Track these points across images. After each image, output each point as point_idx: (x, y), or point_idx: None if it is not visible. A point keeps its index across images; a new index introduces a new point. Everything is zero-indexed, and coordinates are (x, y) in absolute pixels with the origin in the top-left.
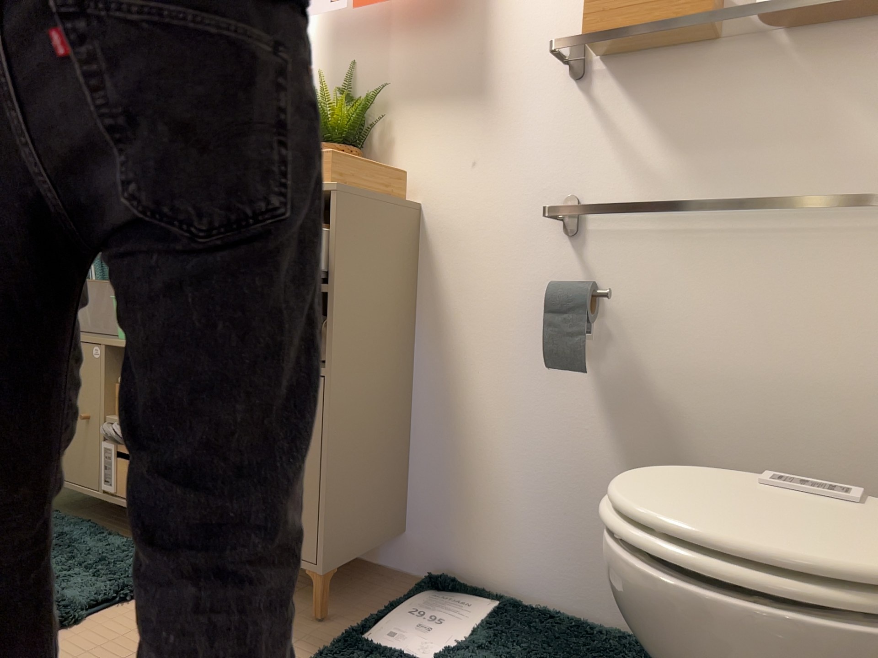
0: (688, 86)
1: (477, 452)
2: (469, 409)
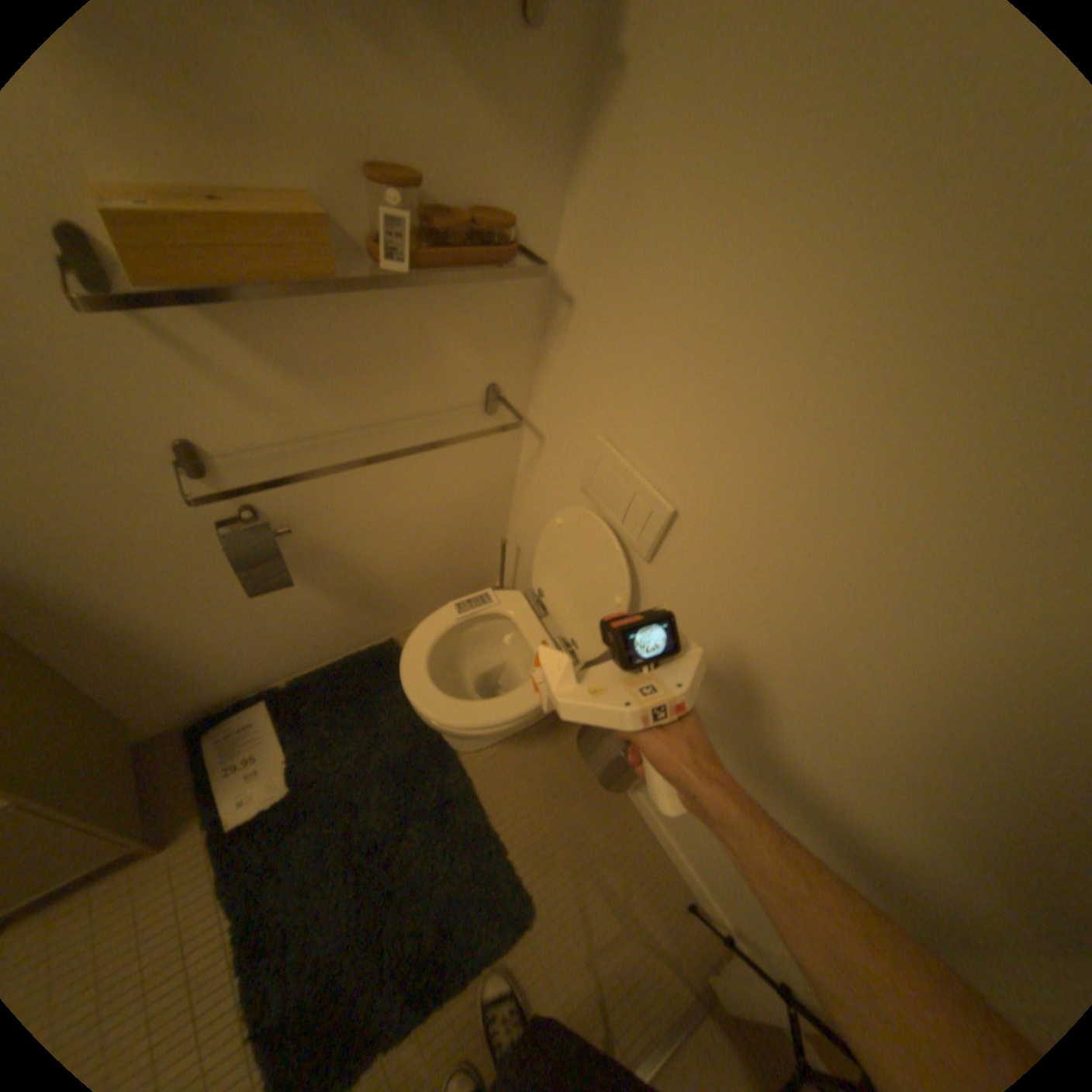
0: (292, 306)
1: (178, 651)
2: (146, 635)
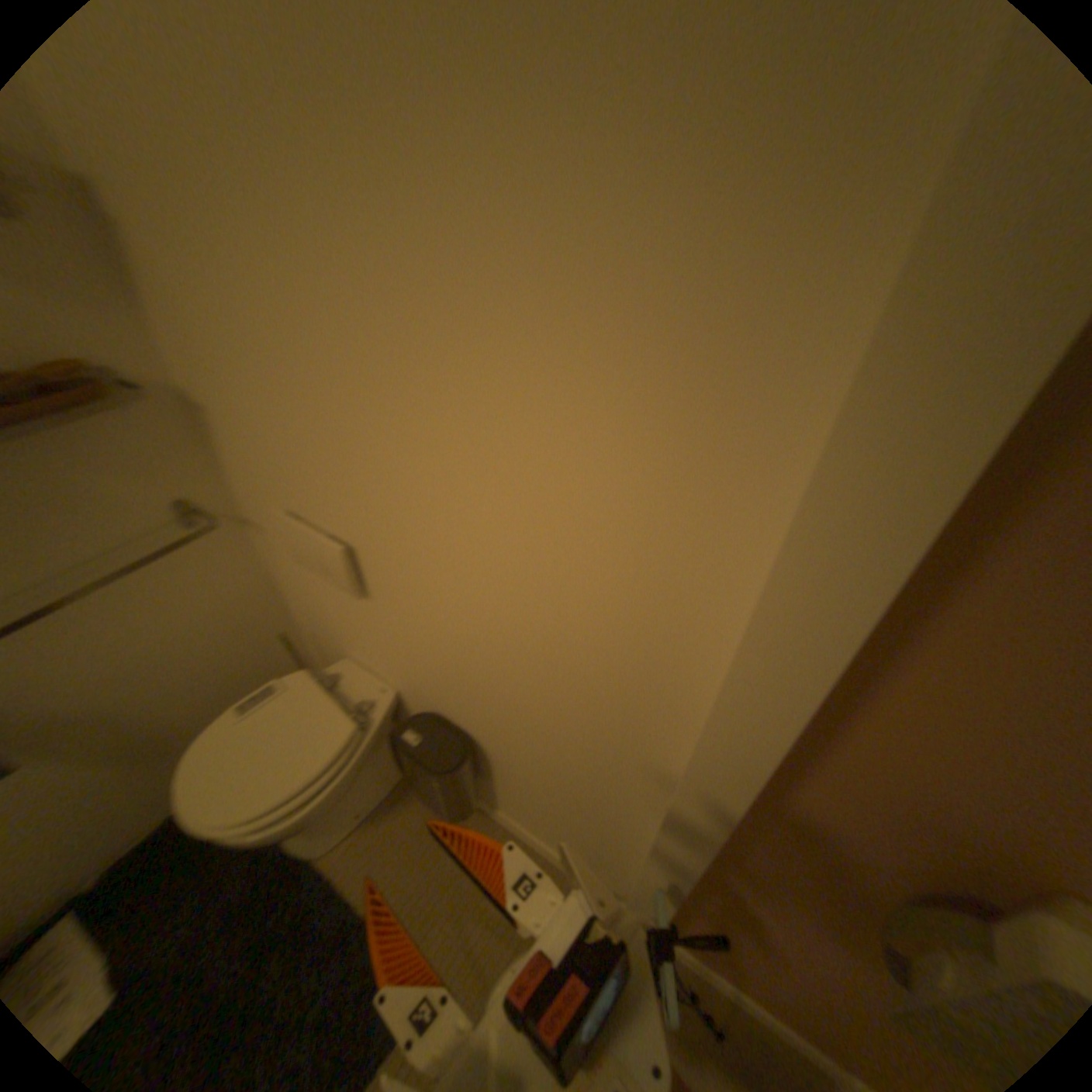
0: None
1: None
2: None
